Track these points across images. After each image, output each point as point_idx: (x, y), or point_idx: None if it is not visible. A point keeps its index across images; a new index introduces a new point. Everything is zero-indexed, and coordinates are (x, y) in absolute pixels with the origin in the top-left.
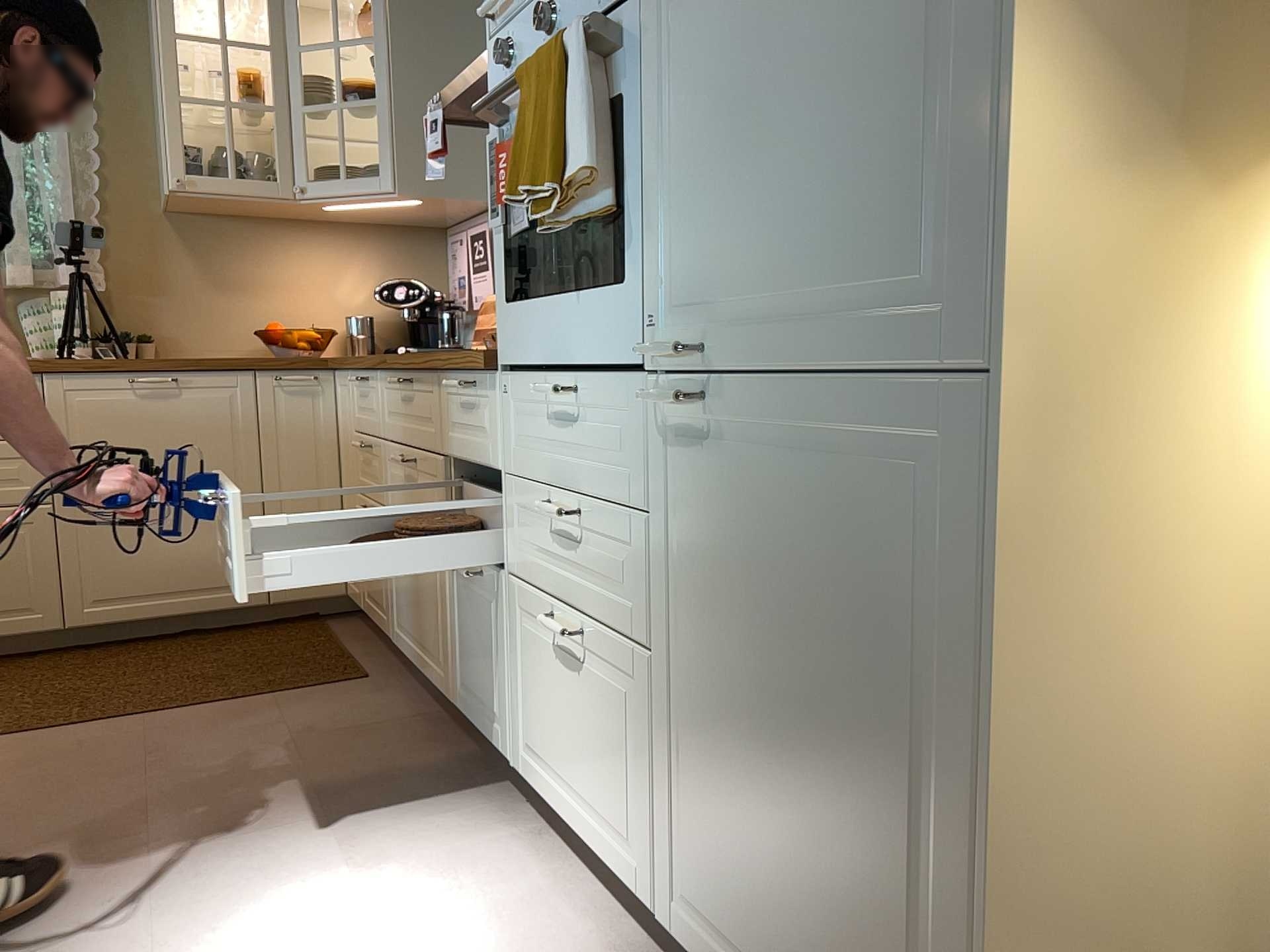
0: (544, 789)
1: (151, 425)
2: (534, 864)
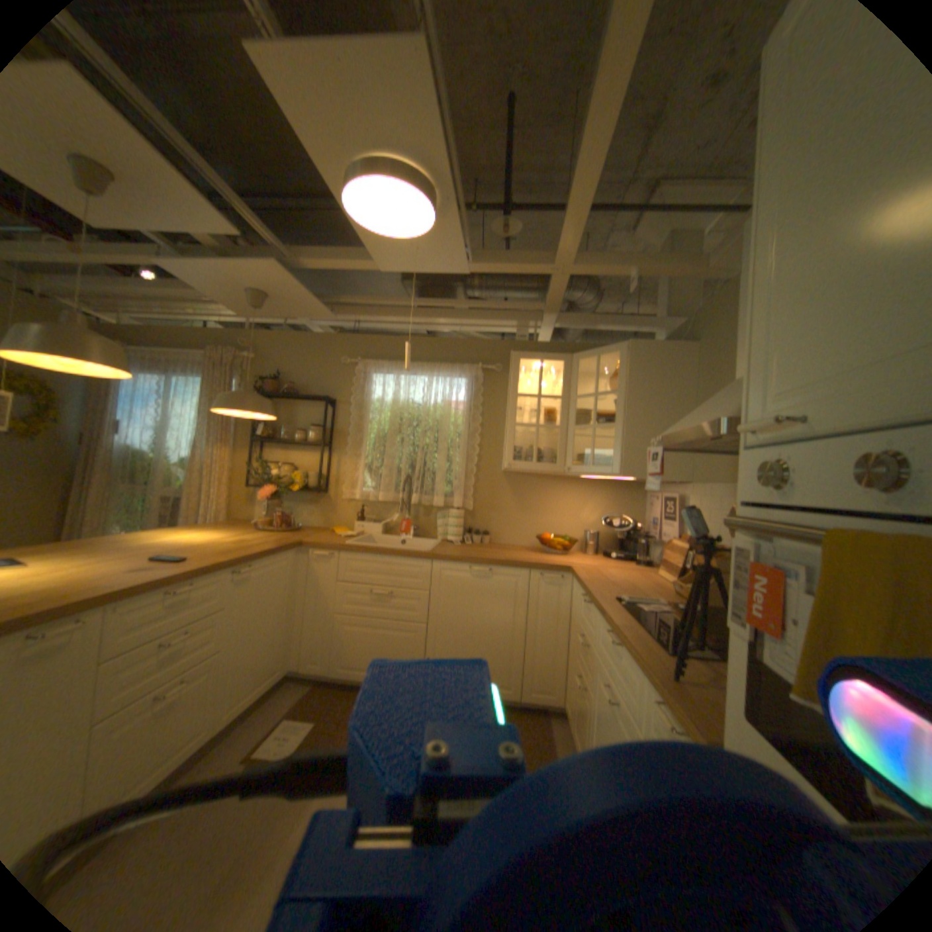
0: None
1: (475, 592)
2: None
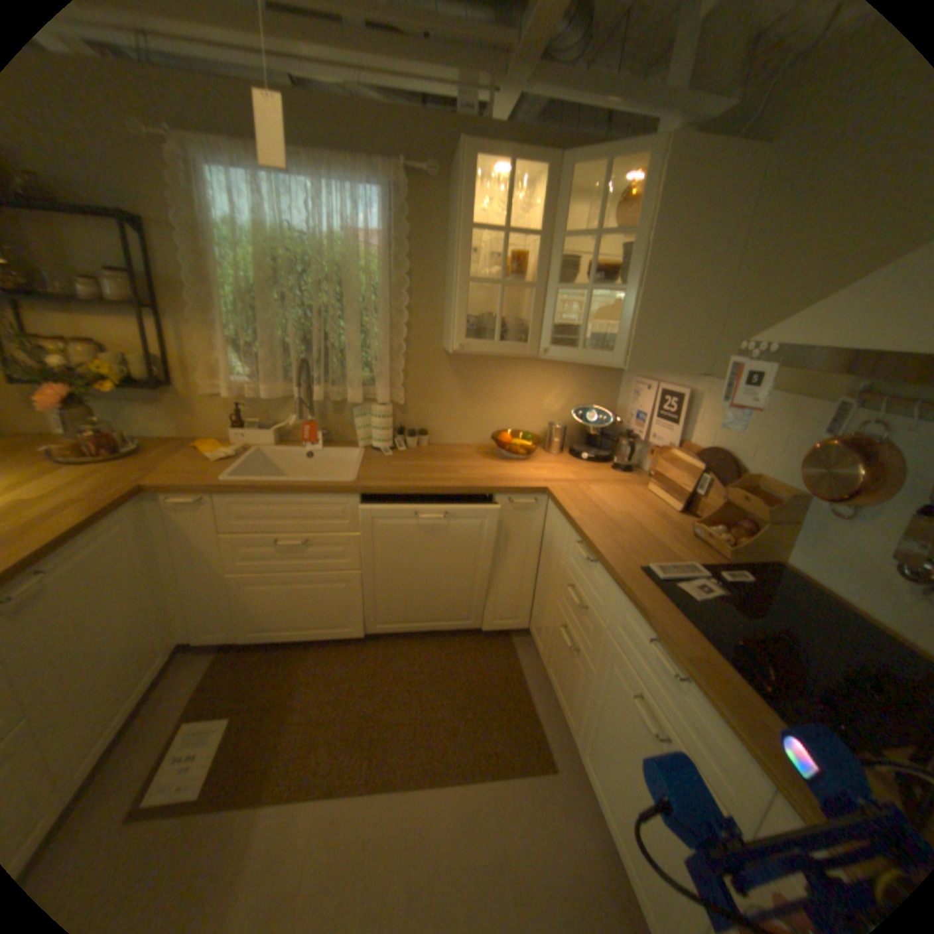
0: None
1: (426, 528)
2: None
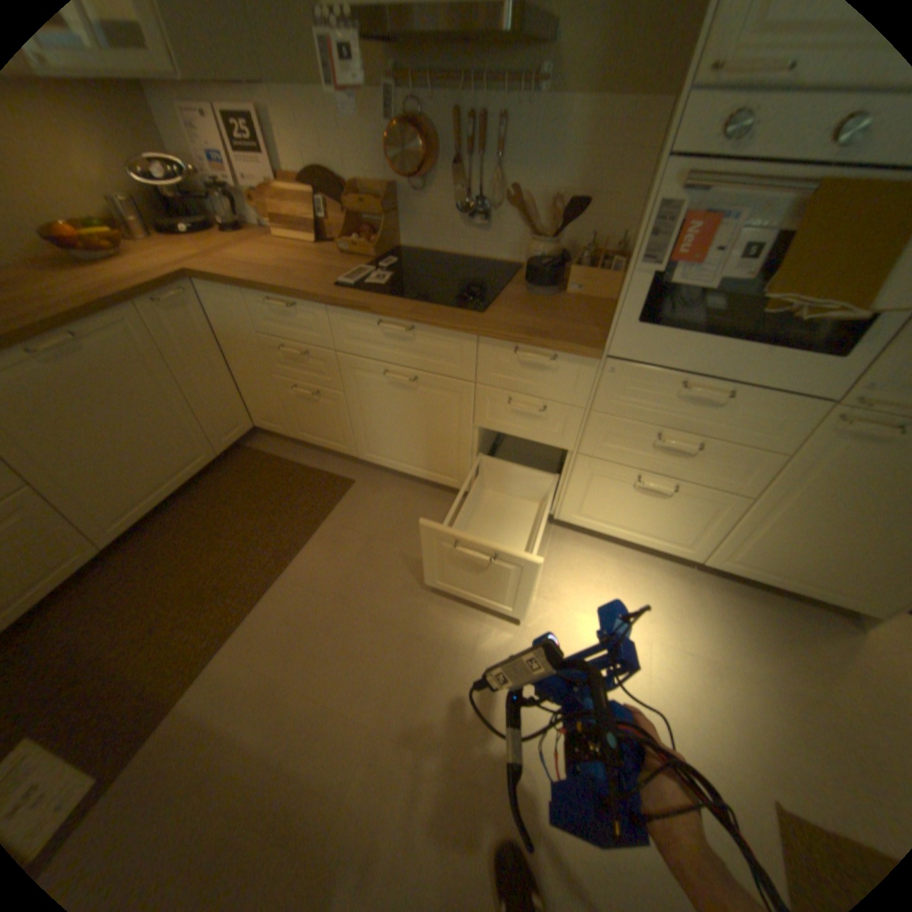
0: (592, 525)
1: (73, 383)
2: (588, 549)
